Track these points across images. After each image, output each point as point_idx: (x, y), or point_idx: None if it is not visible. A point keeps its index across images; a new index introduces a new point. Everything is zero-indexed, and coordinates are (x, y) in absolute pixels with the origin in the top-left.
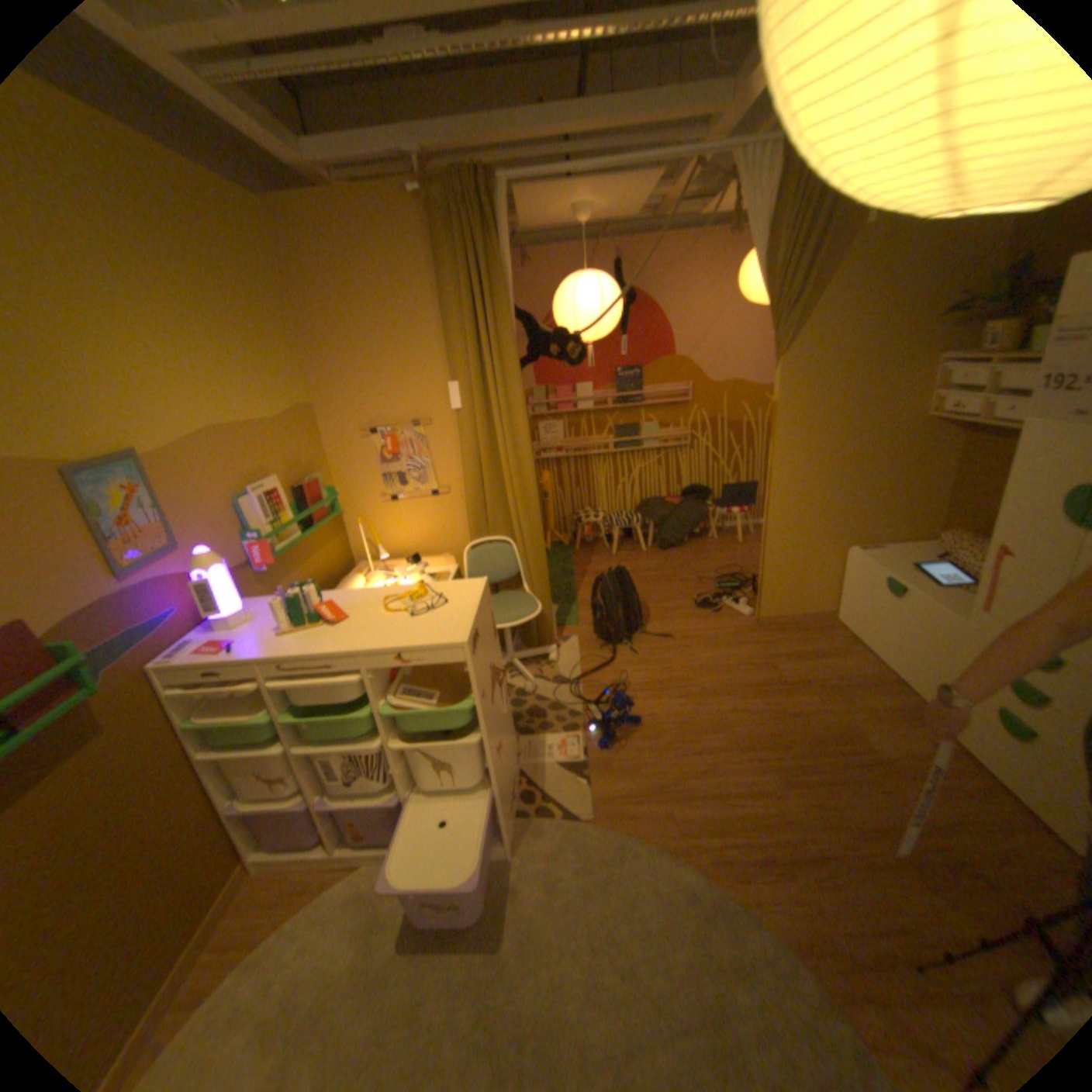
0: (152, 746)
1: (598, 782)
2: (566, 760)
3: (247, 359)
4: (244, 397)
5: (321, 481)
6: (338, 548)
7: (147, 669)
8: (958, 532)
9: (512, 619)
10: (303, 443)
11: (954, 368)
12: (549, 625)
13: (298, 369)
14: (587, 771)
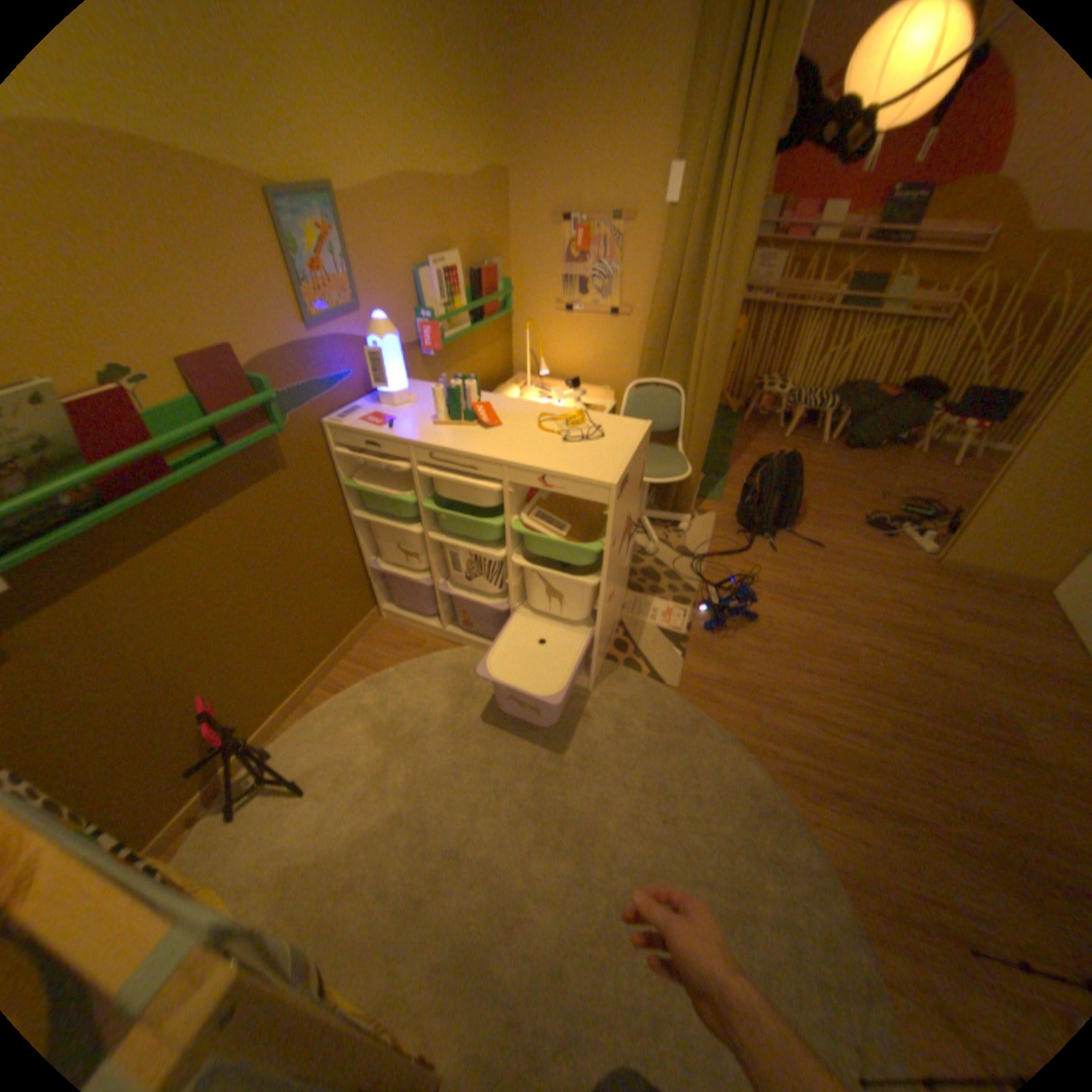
0: (322, 492)
1: (693, 658)
2: (667, 628)
3: (452, 91)
4: (441, 144)
5: (499, 270)
6: (500, 352)
7: (323, 424)
8: None
9: (656, 476)
10: (490, 219)
11: None
12: (690, 494)
13: (502, 118)
14: (685, 645)
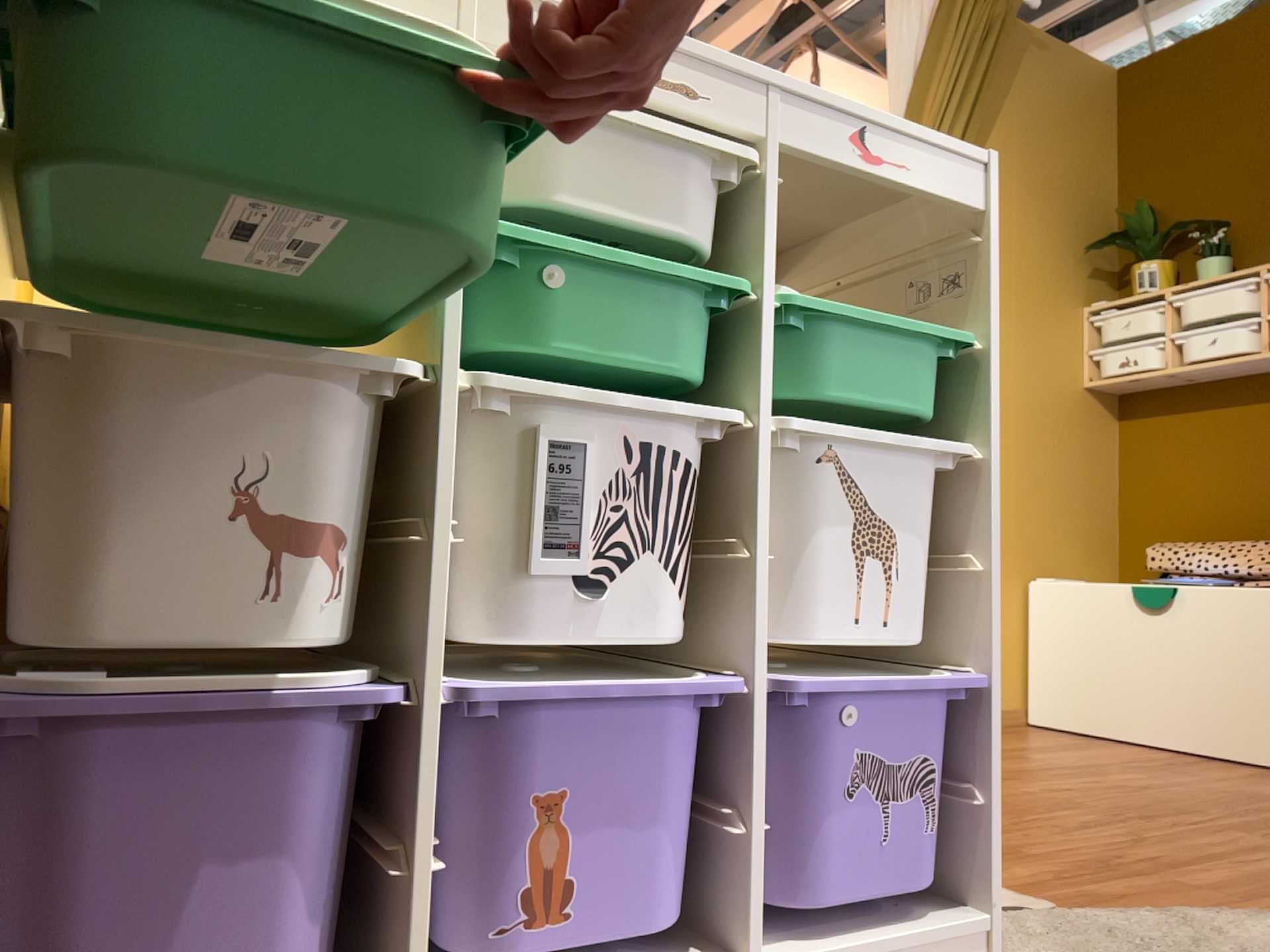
0: None
1: None
2: None
3: None
4: None
5: None
6: None
7: None
8: (1152, 542)
9: None
10: None
11: (1095, 322)
12: None
13: None
14: None
